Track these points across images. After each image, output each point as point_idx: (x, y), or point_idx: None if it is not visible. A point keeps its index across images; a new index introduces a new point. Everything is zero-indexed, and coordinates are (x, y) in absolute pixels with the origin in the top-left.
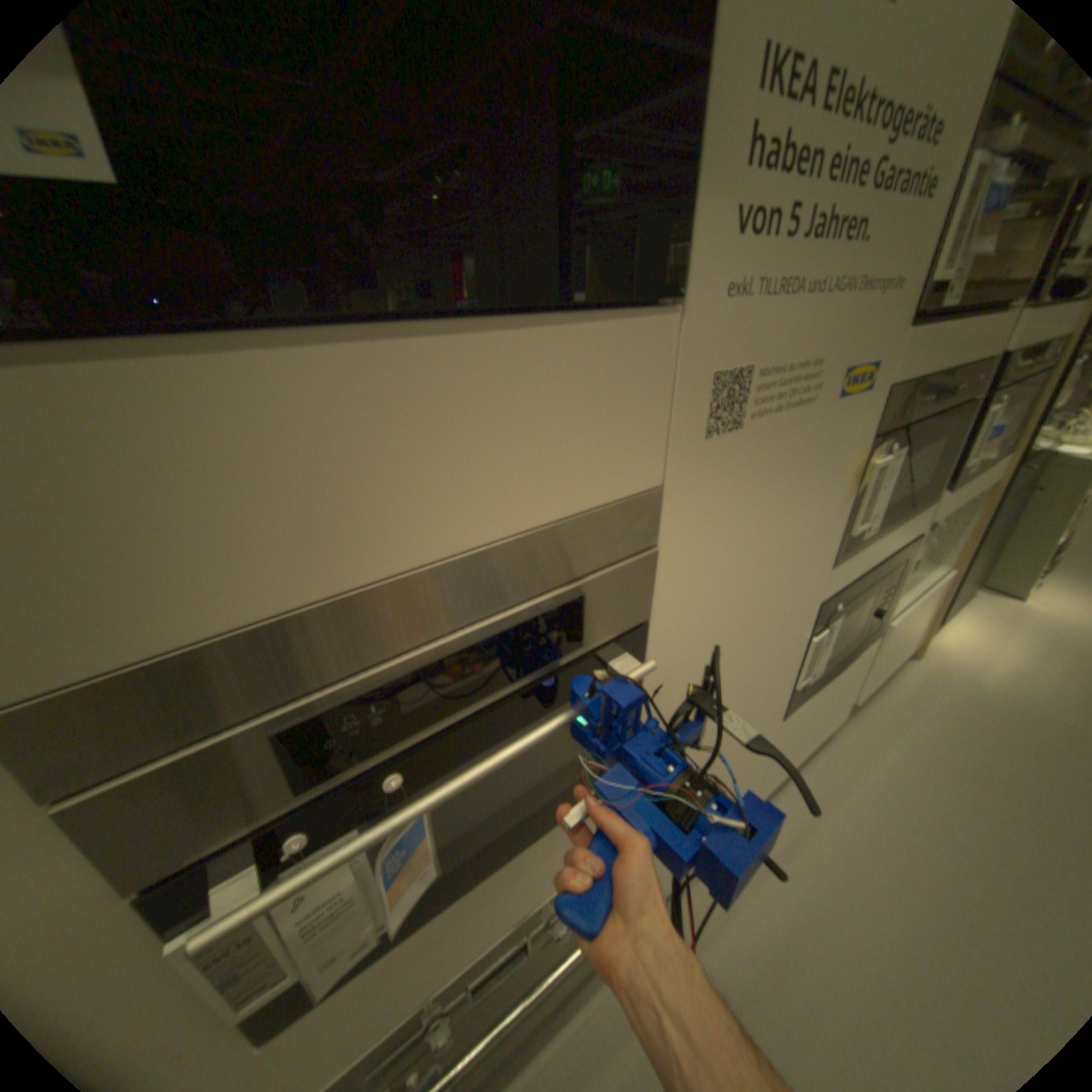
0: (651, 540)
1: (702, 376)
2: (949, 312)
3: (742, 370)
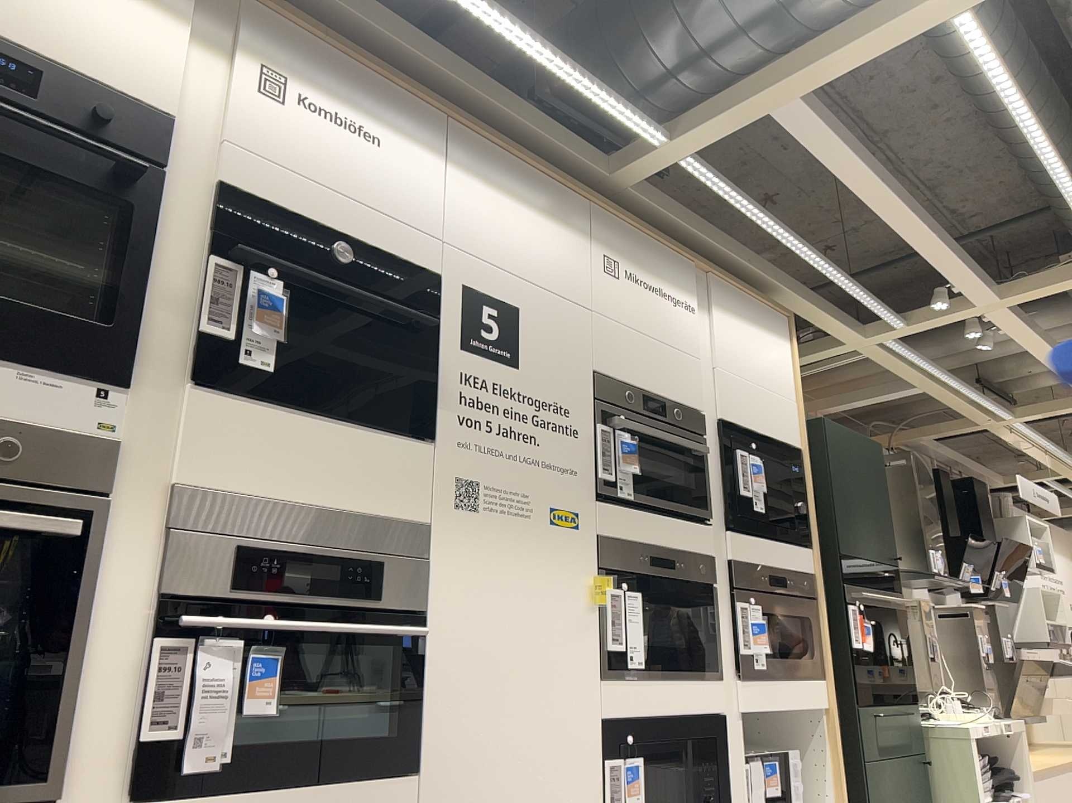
0: (432, 553)
1: (451, 473)
2: (632, 503)
3: (474, 478)
